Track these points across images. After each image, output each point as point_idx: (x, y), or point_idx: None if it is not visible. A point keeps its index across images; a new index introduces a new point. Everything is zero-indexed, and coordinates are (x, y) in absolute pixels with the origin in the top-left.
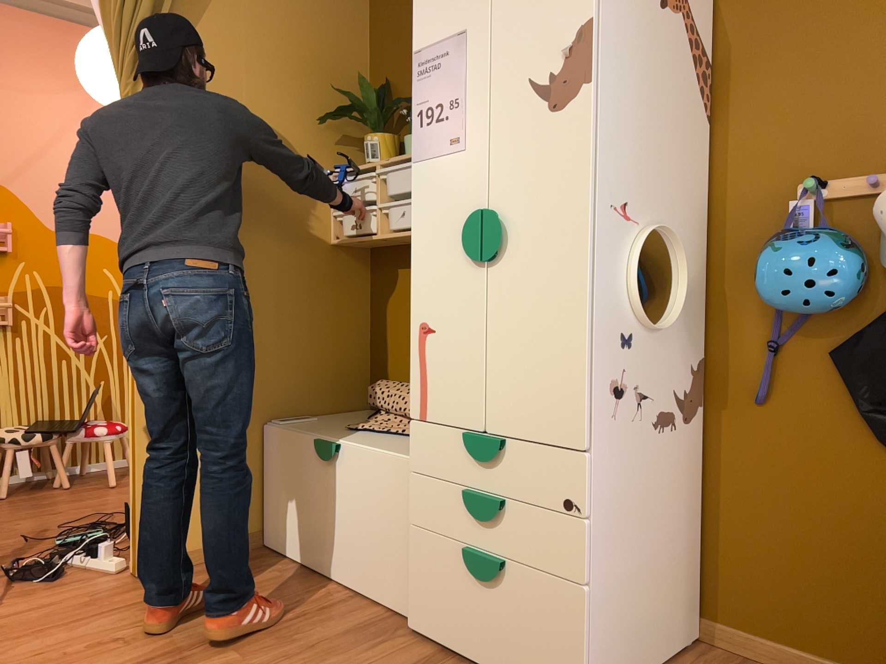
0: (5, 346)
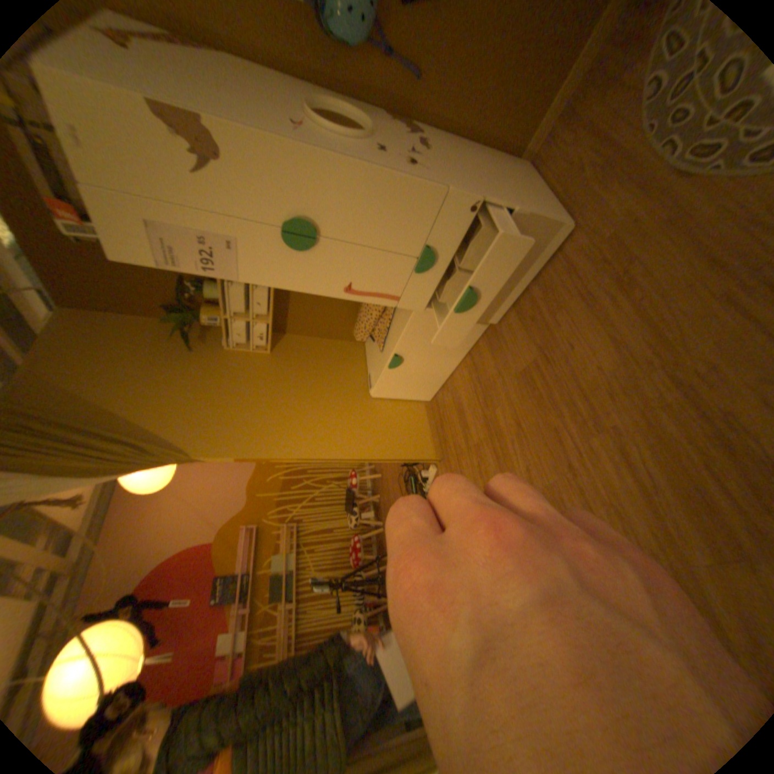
0: (307, 526)
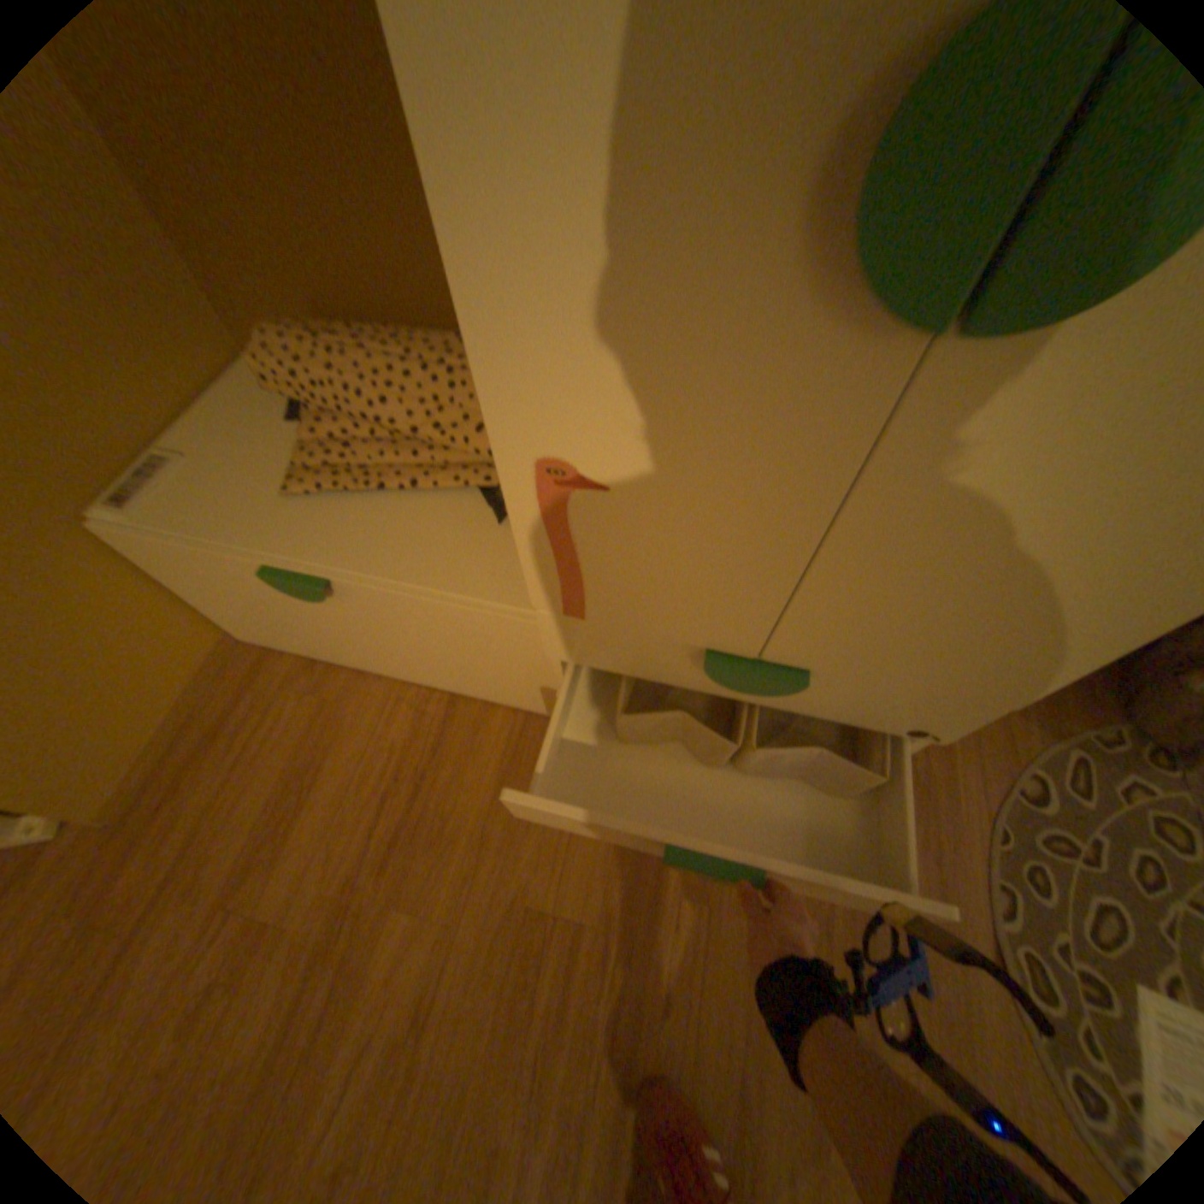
0: None
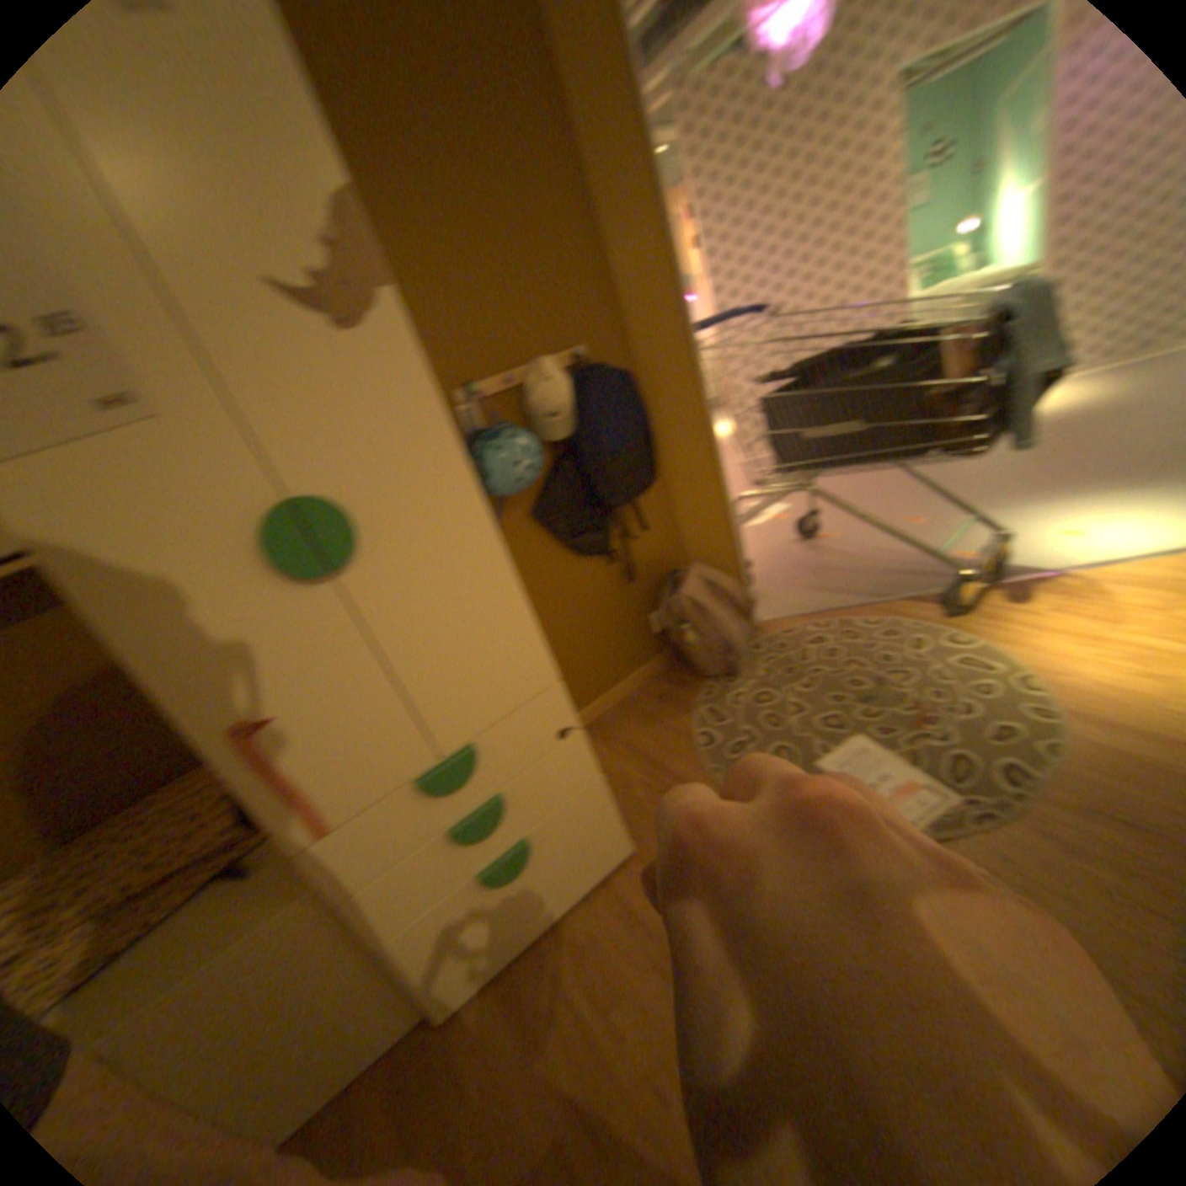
0: None
